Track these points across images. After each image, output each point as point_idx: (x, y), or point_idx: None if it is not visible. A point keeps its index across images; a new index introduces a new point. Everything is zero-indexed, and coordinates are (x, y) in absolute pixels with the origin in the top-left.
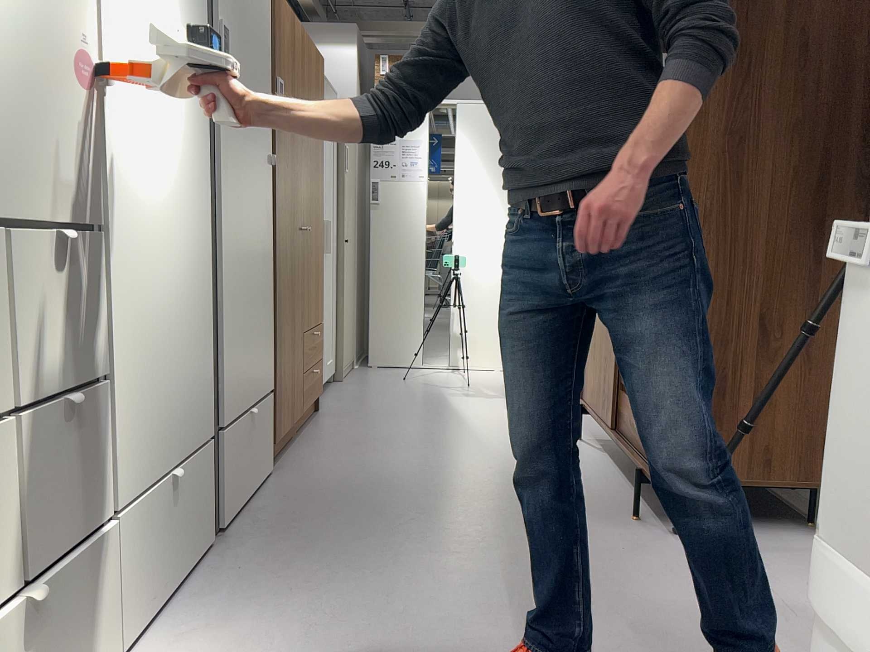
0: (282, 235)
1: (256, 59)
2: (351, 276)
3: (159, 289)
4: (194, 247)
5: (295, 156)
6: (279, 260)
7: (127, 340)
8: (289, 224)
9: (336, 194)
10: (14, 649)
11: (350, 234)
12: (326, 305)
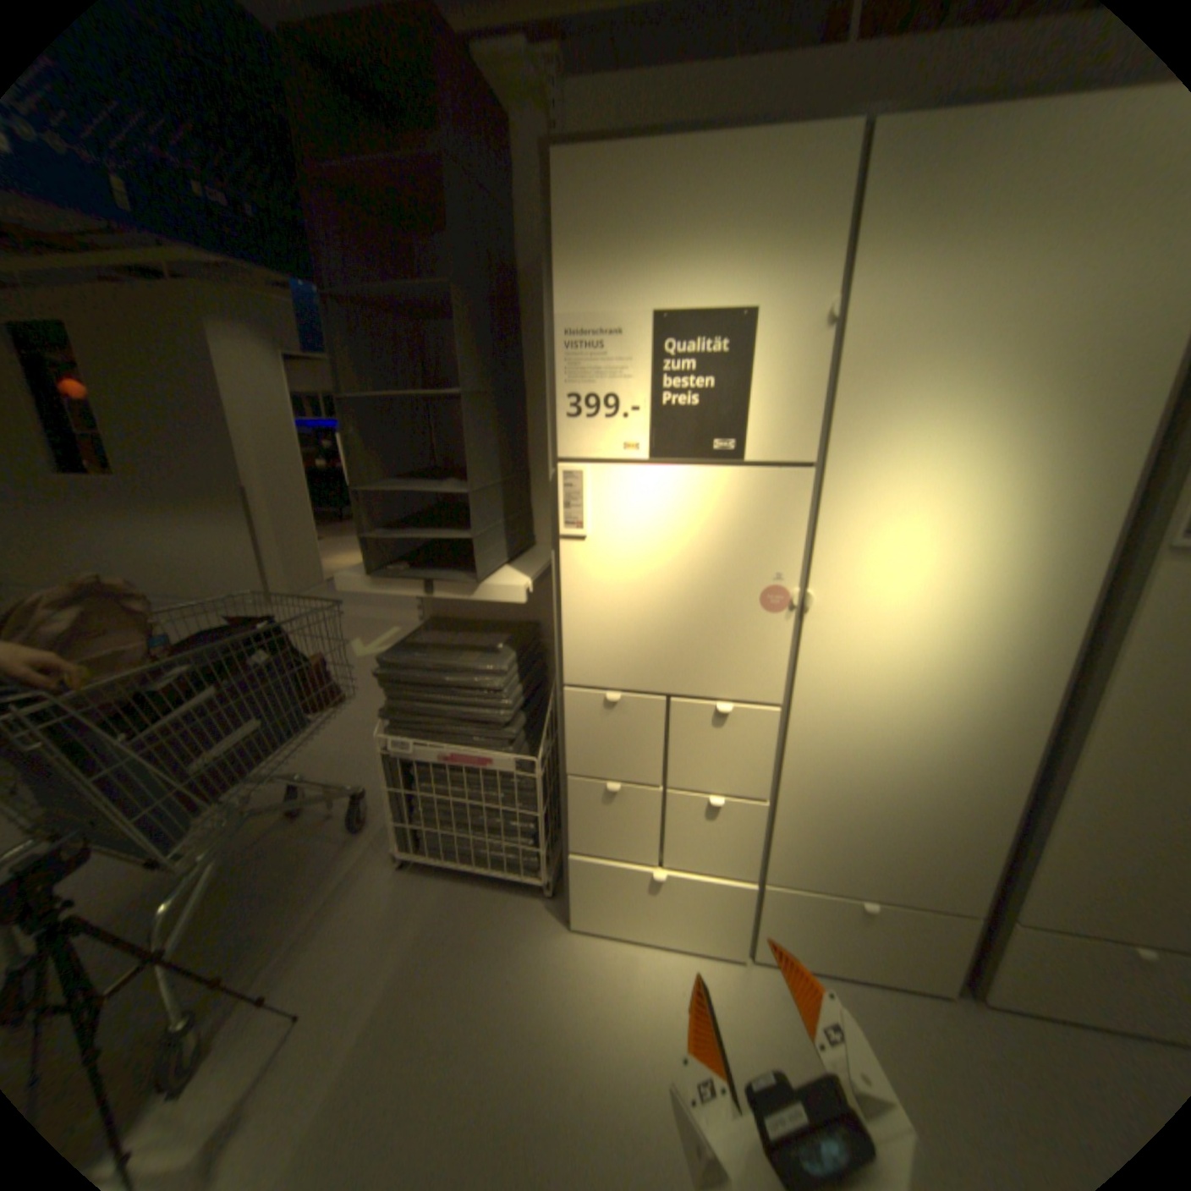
0: None
1: None
2: None
3: (889, 765)
4: (997, 742)
5: None
6: None
7: (815, 788)
8: None
9: None
10: (657, 890)
11: None
12: None
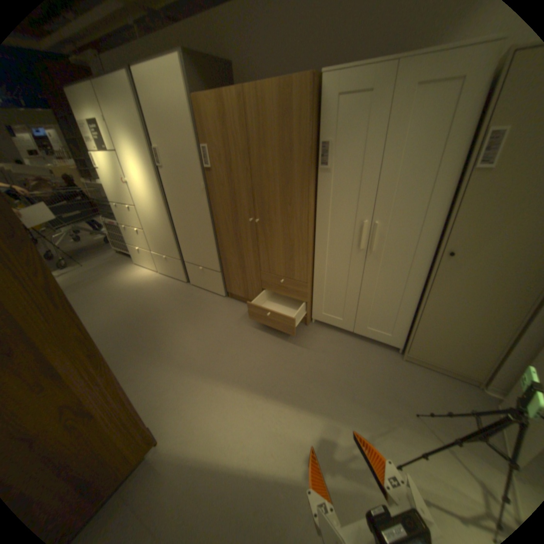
0: (222, 219)
1: (180, 147)
2: (489, 300)
3: (152, 220)
4: (161, 214)
5: (235, 180)
6: (220, 229)
7: (146, 227)
8: (231, 215)
9: (443, 197)
10: (139, 253)
11: (496, 251)
12: (369, 288)
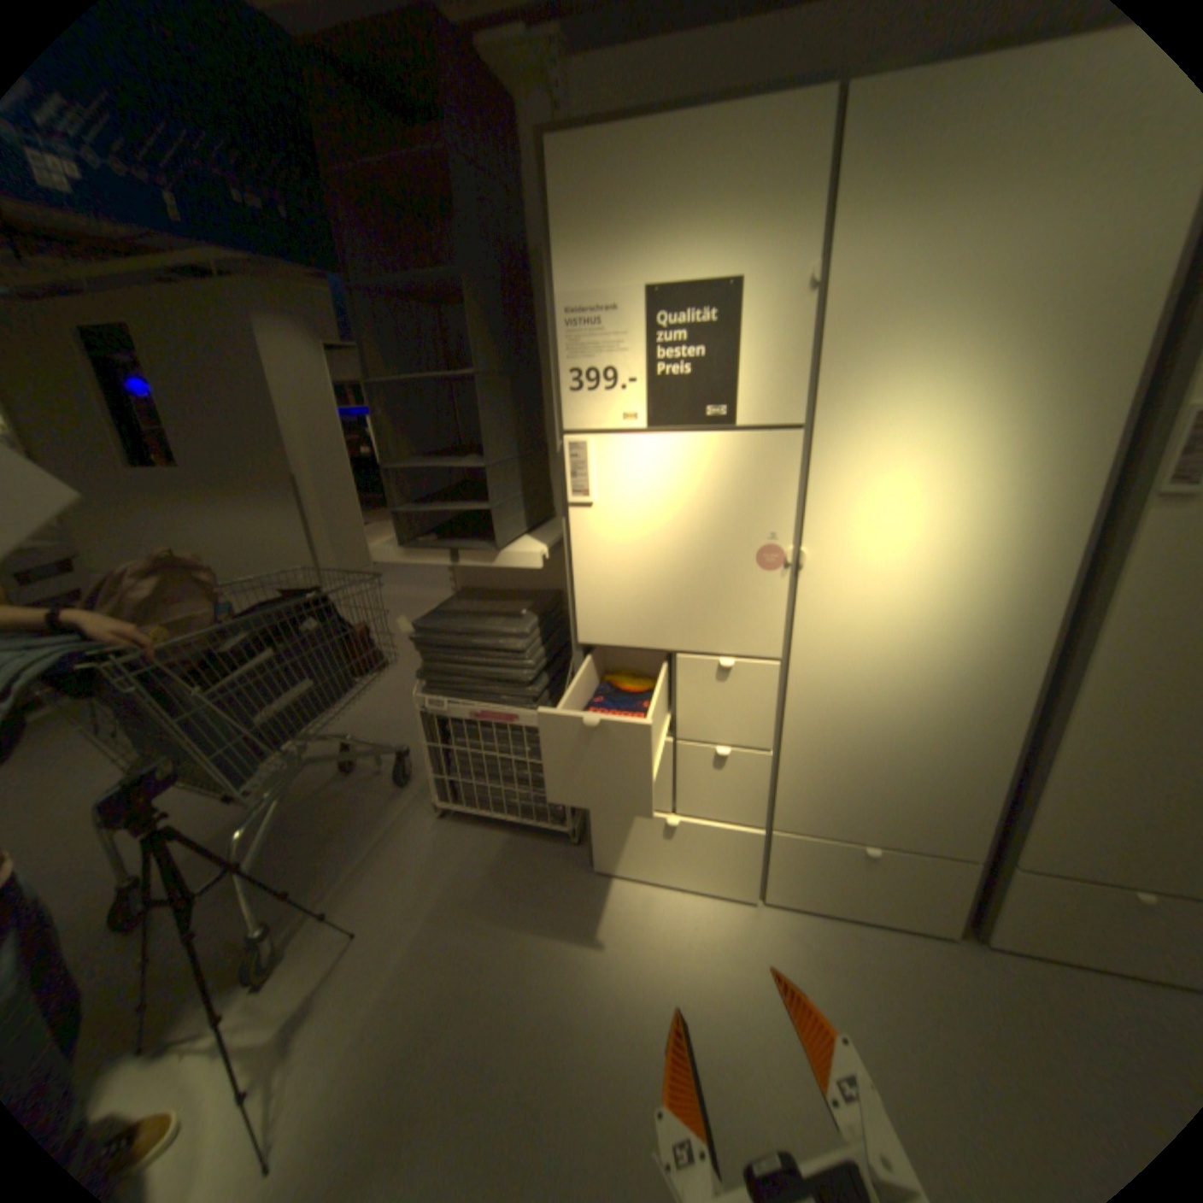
0: None
1: None
2: None
3: (885, 715)
4: (990, 691)
5: None
6: None
7: (815, 738)
8: None
9: None
10: (671, 835)
11: None
12: None
